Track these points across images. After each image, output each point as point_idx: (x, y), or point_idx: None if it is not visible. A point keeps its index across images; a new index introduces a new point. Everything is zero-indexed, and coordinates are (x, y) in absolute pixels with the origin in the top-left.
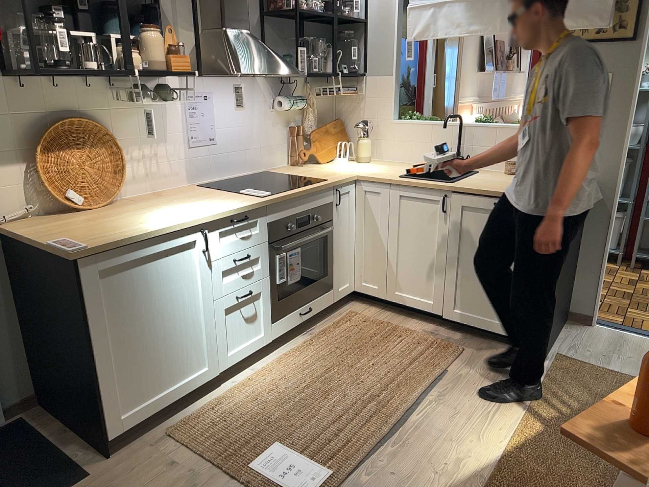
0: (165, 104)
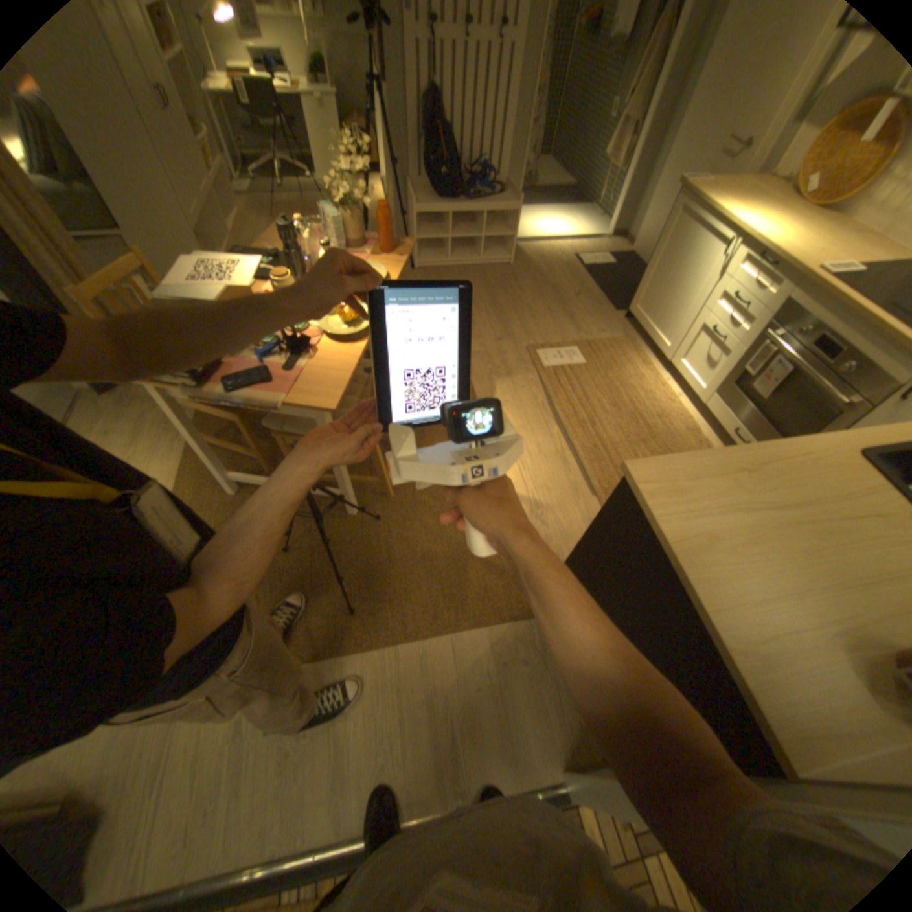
0: None
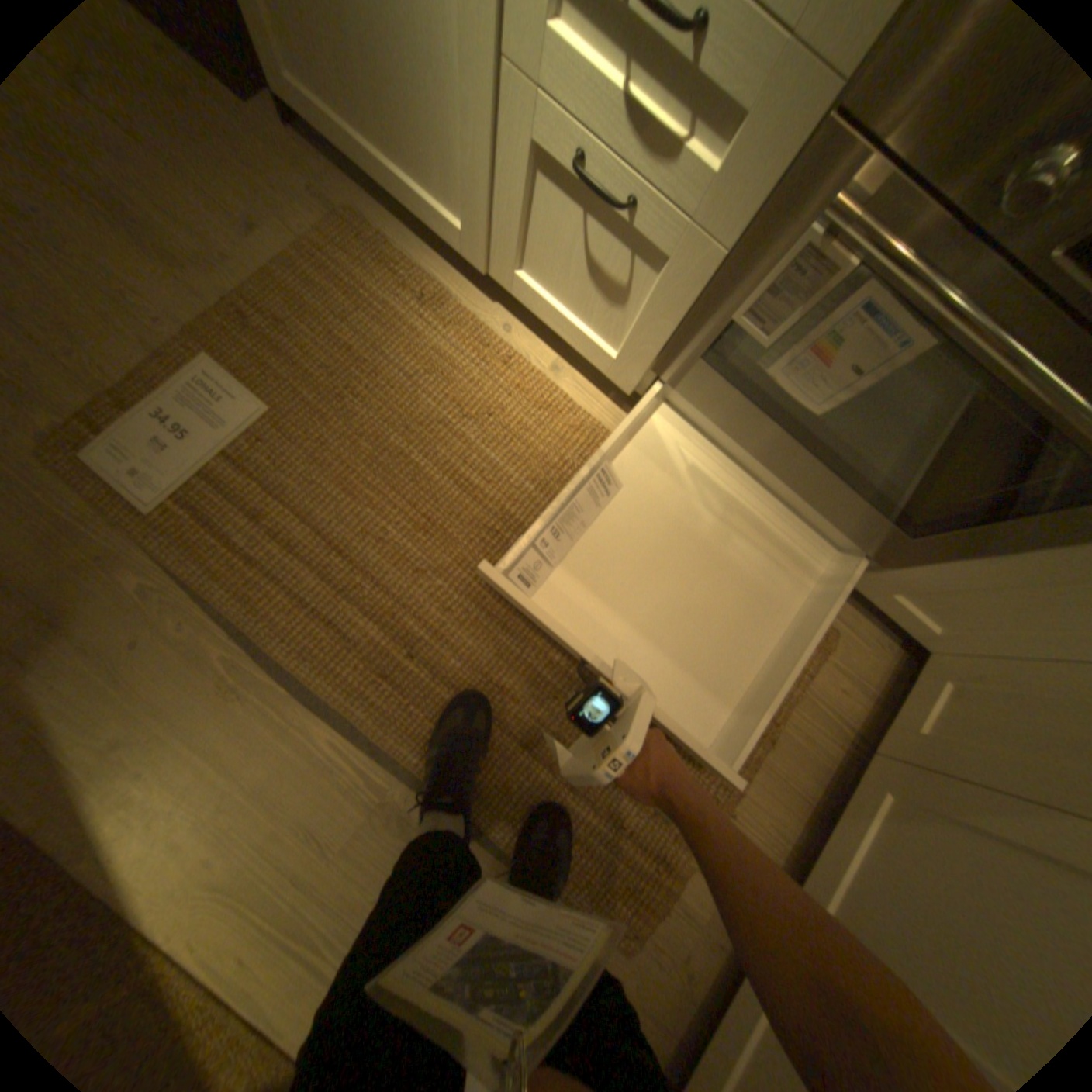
0: None
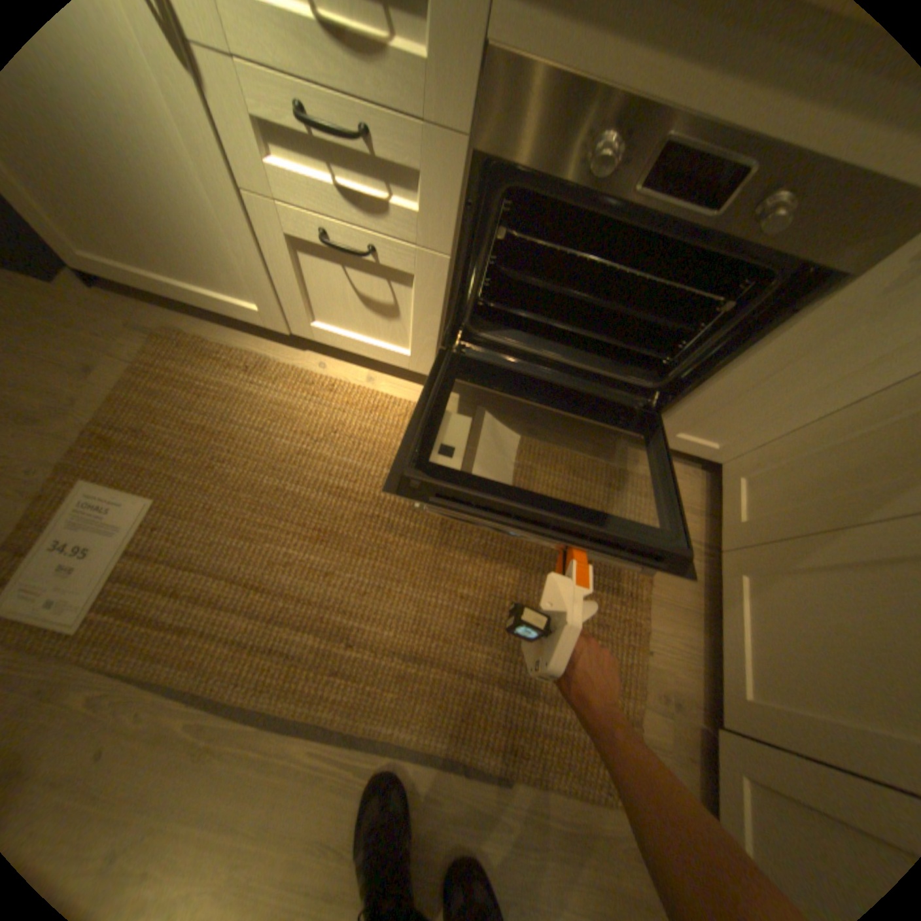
0: None
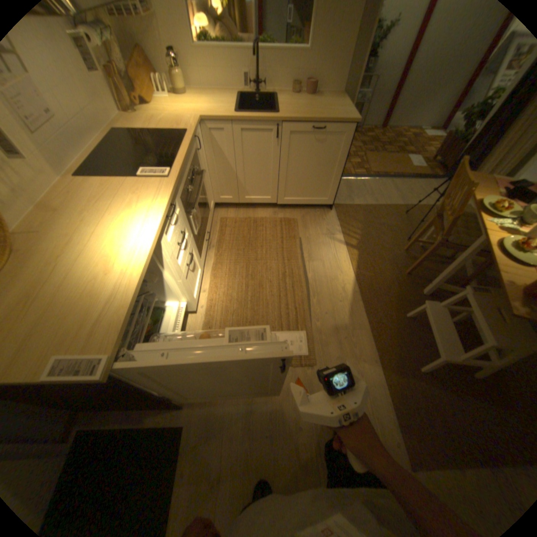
0: None
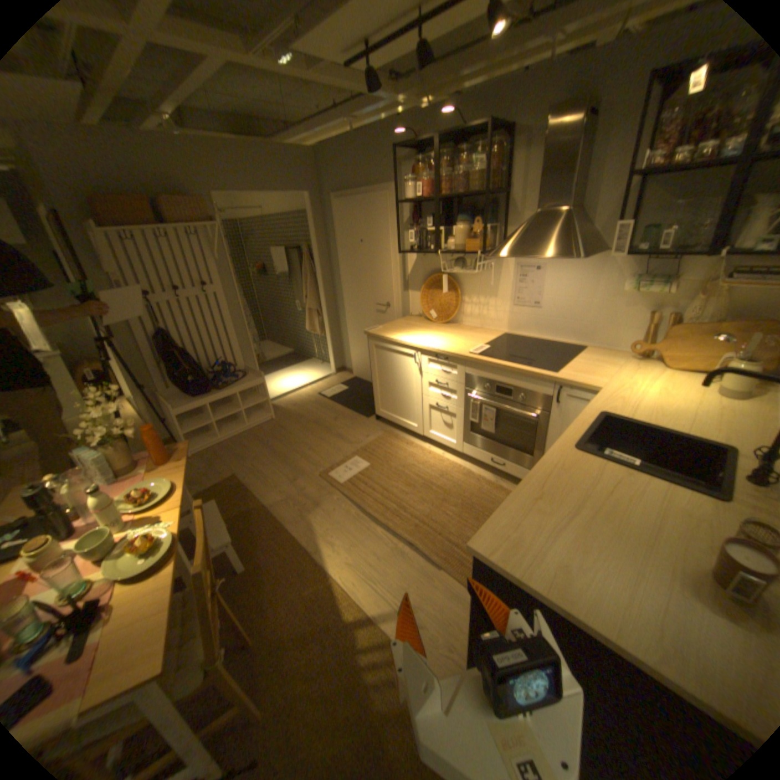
0: (499, 270)
